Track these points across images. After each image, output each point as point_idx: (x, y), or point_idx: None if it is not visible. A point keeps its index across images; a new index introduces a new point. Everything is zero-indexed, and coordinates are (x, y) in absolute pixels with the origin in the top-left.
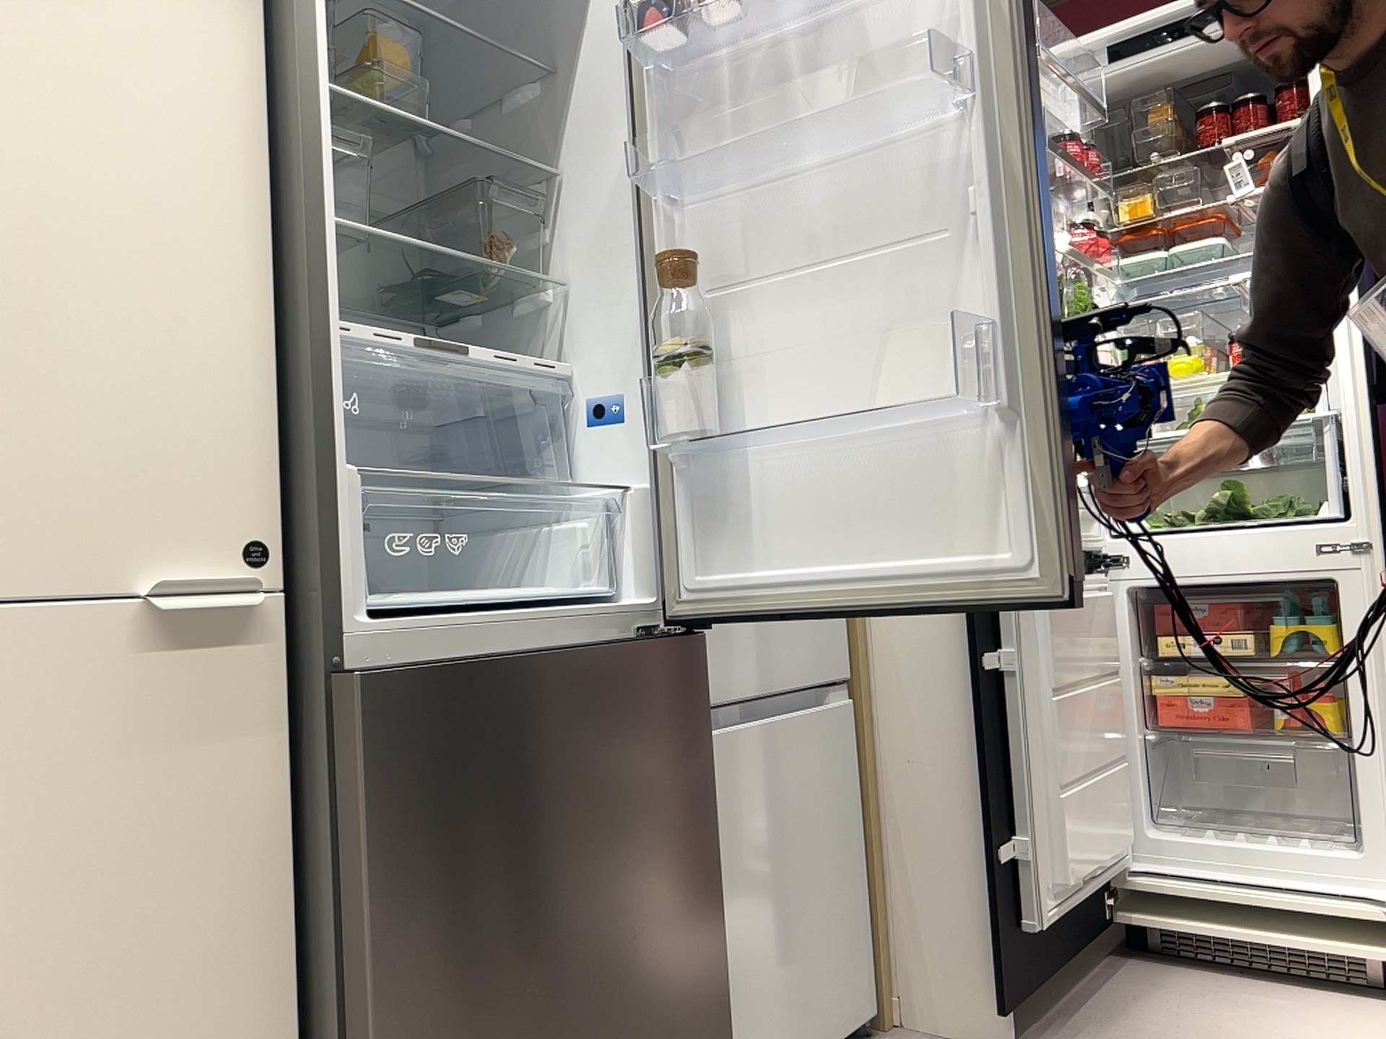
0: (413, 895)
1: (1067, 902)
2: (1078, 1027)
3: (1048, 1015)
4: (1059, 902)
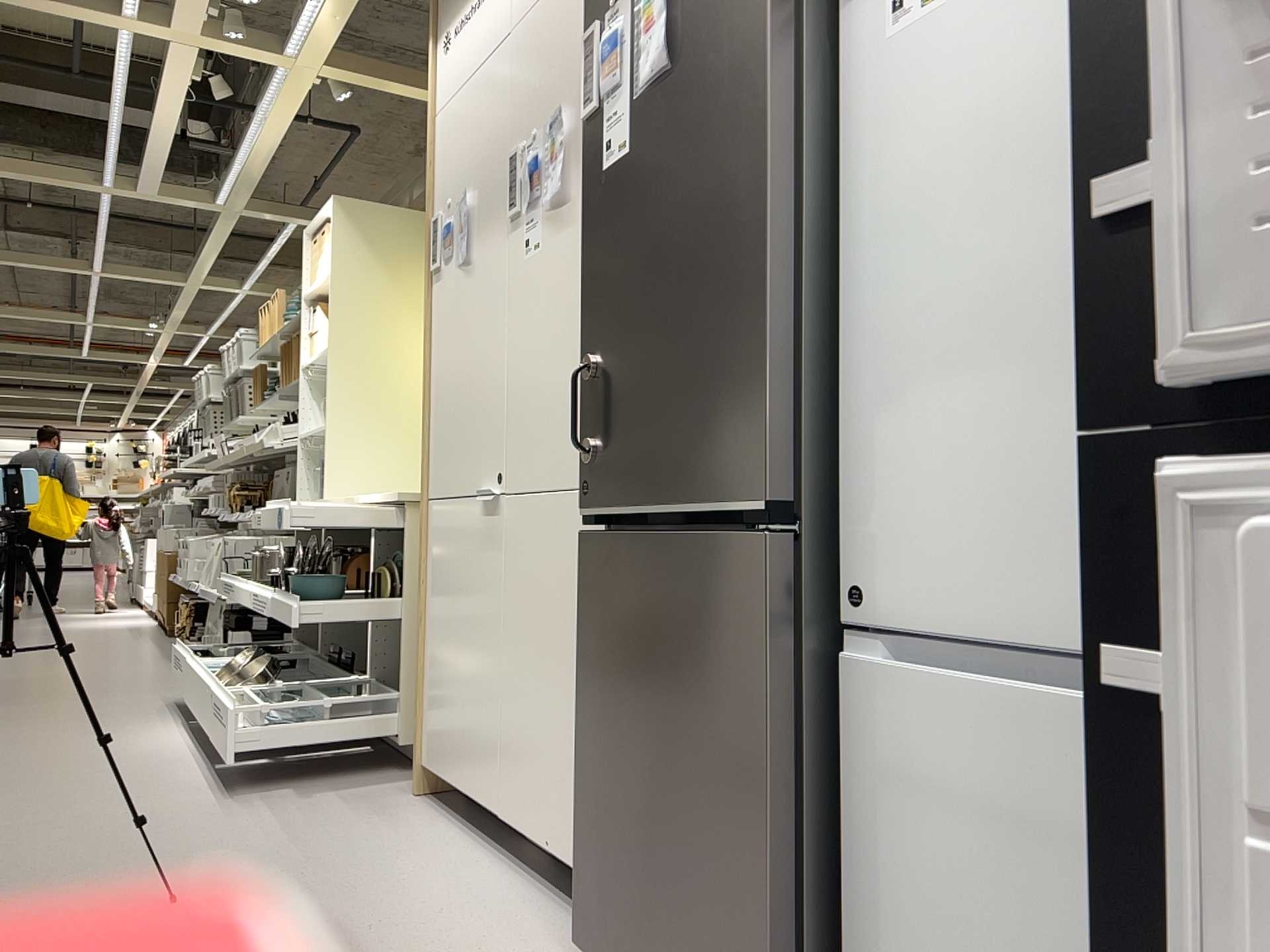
0: (590, 666)
1: None
2: None
3: None
4: None
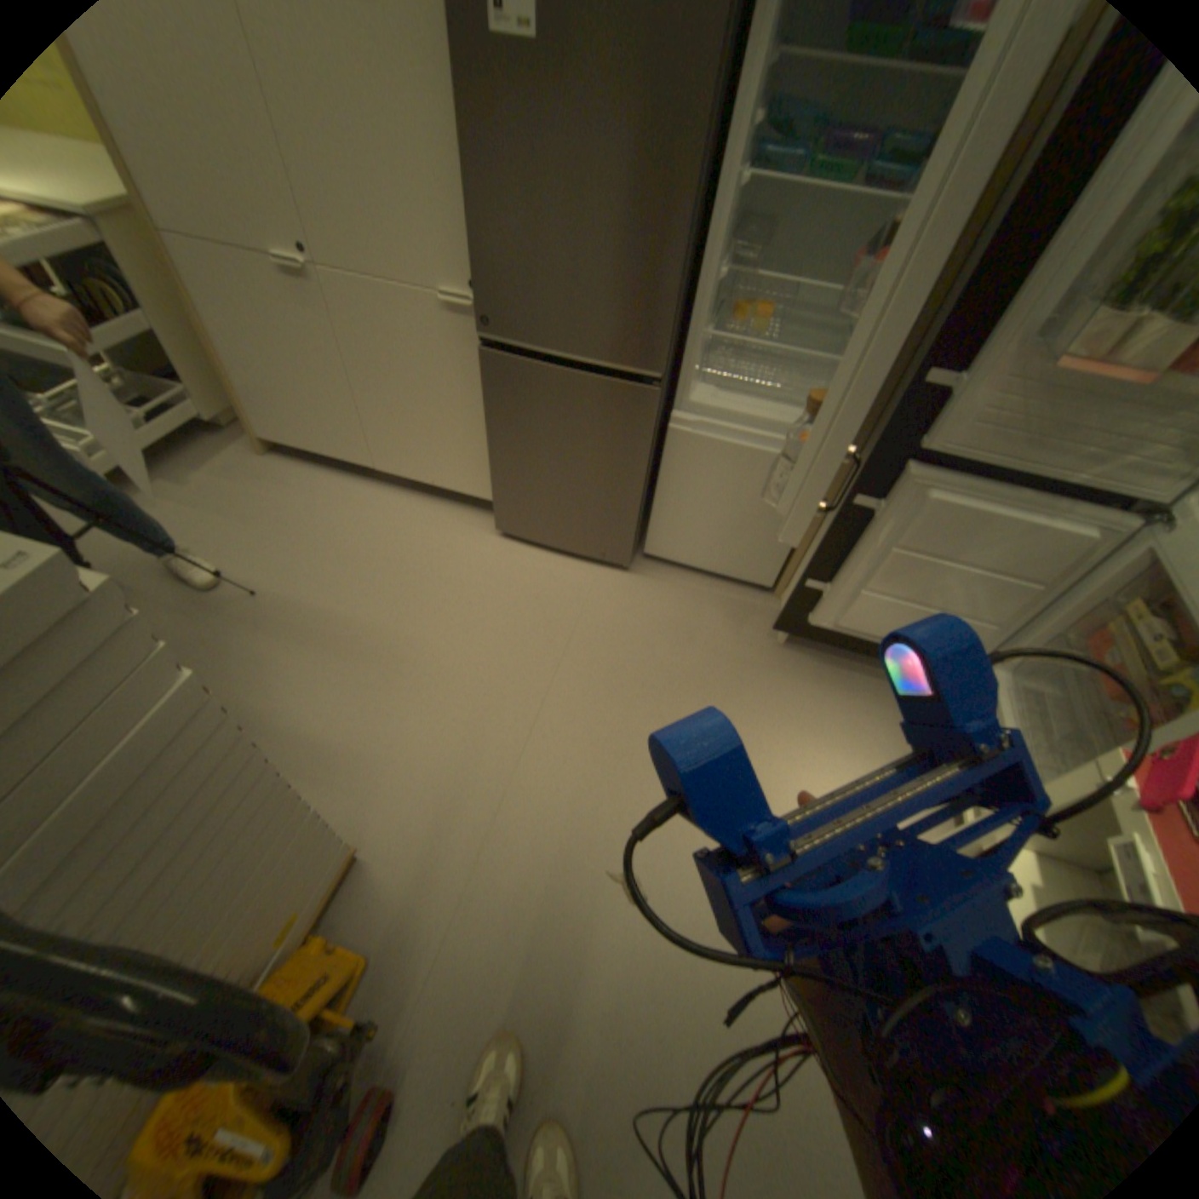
0: (500, 421)
1: (847, 631)
2: (820, 669)
3: (827, 657)
4: (837, 625)
